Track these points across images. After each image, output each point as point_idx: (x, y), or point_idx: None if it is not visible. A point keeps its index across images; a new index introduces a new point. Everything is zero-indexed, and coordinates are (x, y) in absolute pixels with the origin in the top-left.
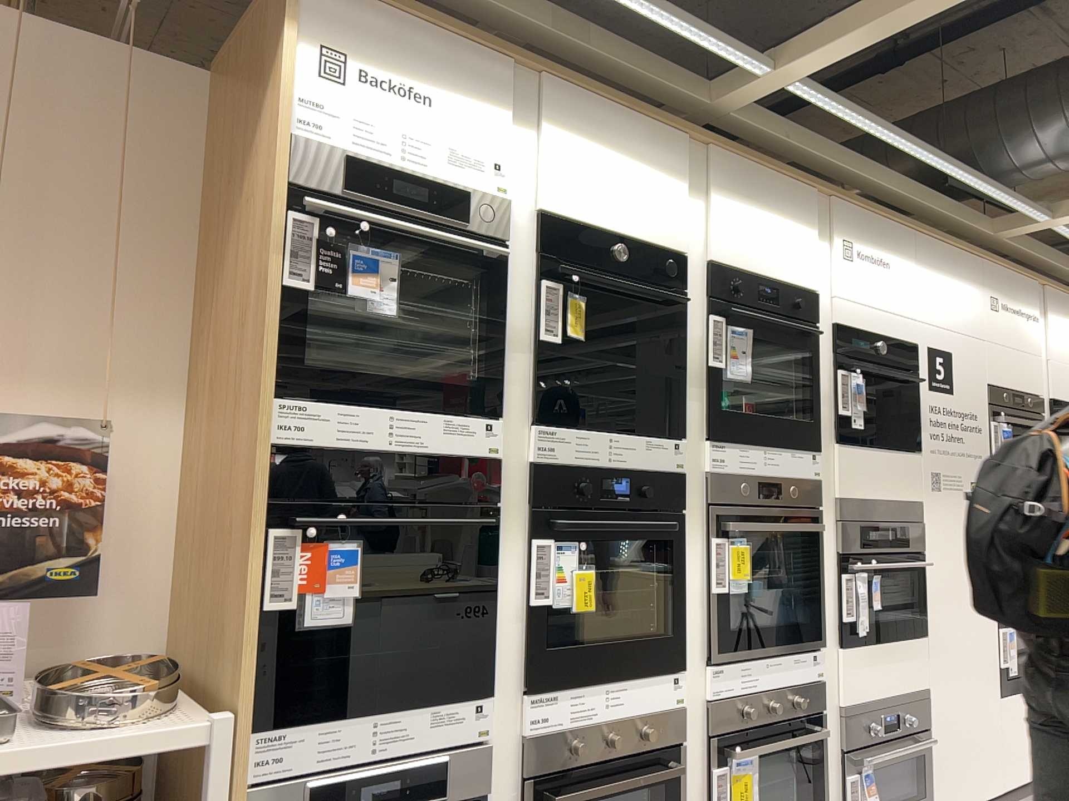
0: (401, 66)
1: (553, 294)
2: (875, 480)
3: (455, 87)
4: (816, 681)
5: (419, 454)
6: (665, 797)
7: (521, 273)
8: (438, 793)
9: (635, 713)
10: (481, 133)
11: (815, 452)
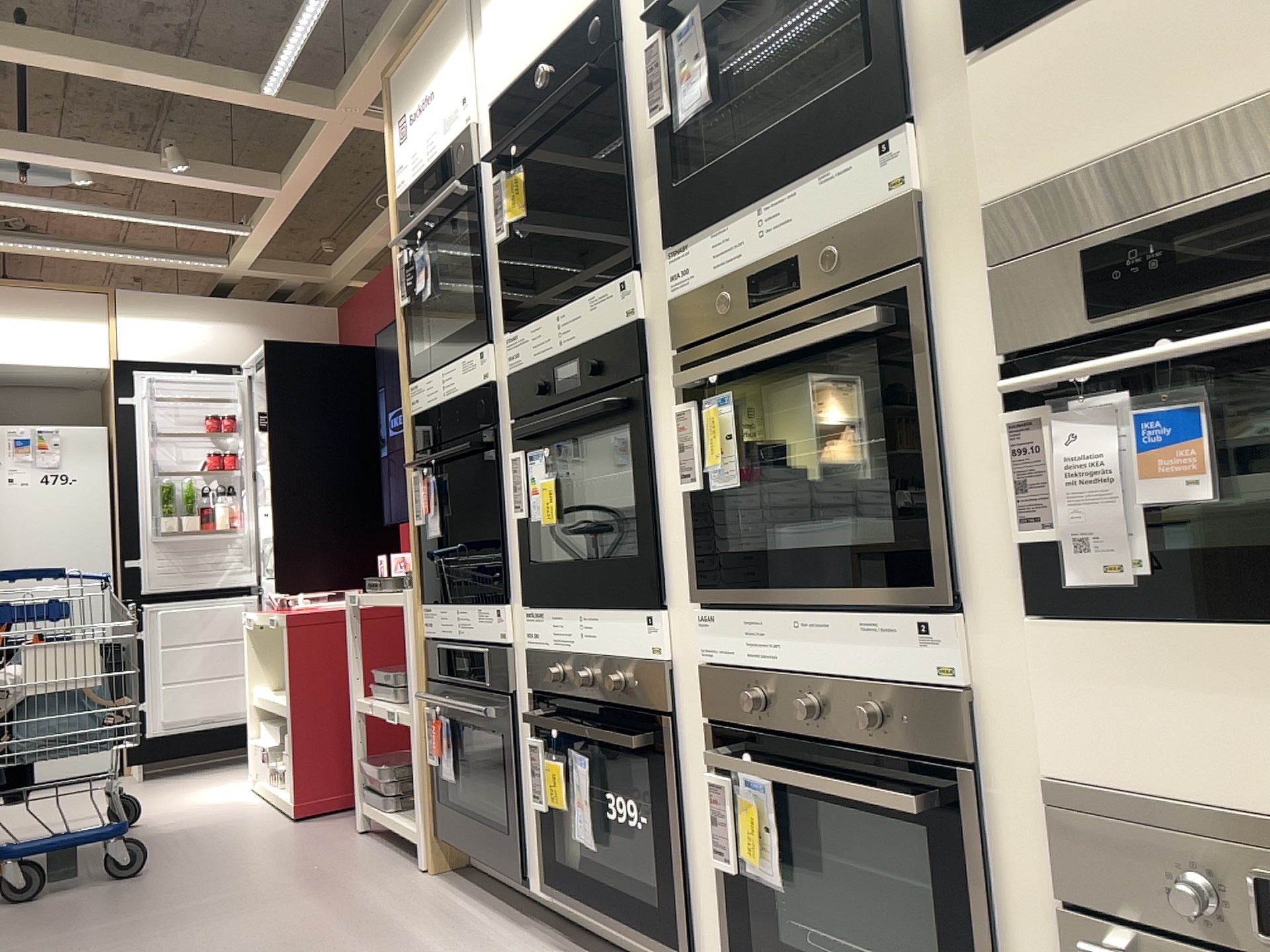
0: (419, 88)
1: (496, 190)
2: (1164, 67)
3: (438, 63)
4: (938, 685)
5: (458, 395)
6: (653, 781)
7: (490, 185)
8: (484, 679)
9: (607, 653)
10: (452, 83)
11: (883, 134)
